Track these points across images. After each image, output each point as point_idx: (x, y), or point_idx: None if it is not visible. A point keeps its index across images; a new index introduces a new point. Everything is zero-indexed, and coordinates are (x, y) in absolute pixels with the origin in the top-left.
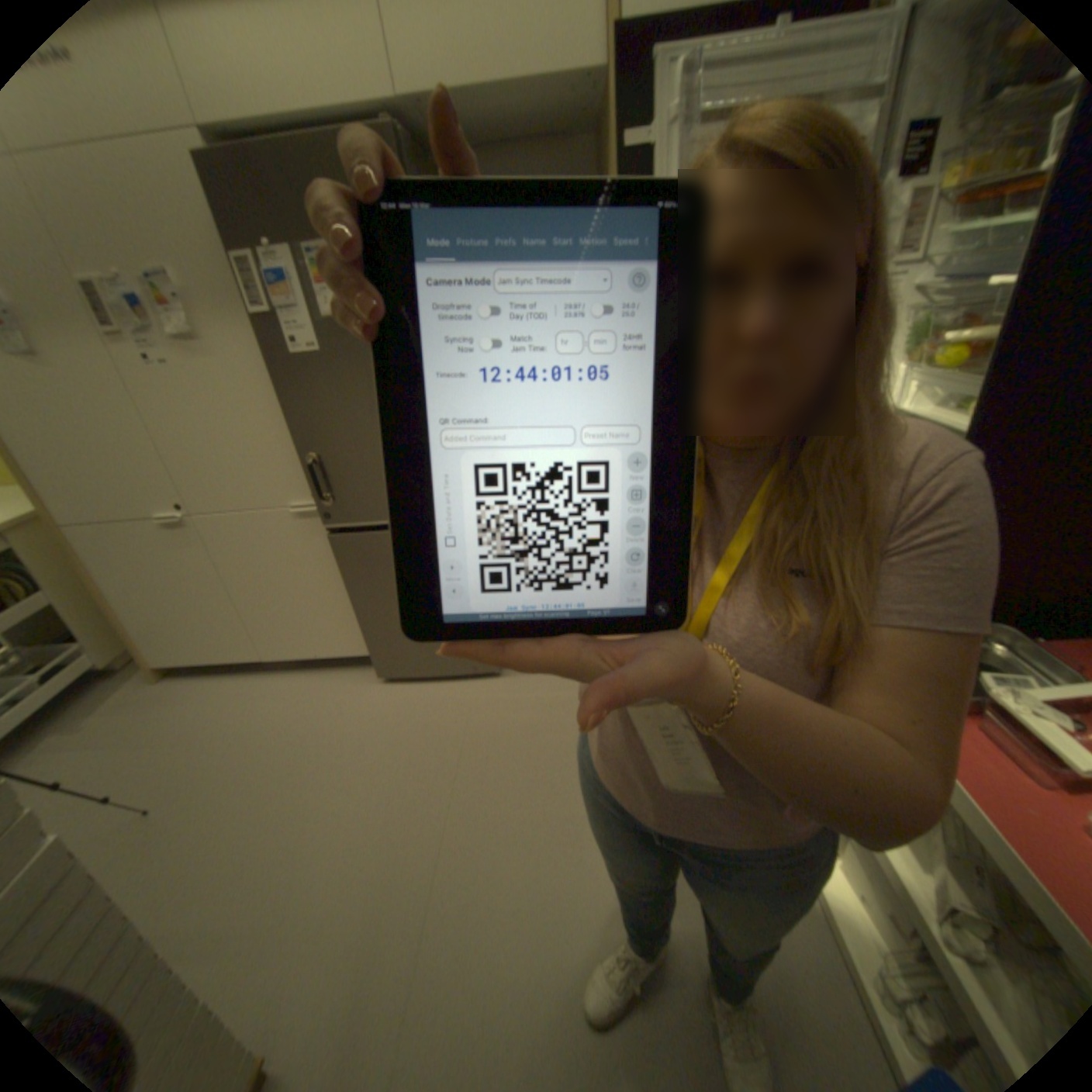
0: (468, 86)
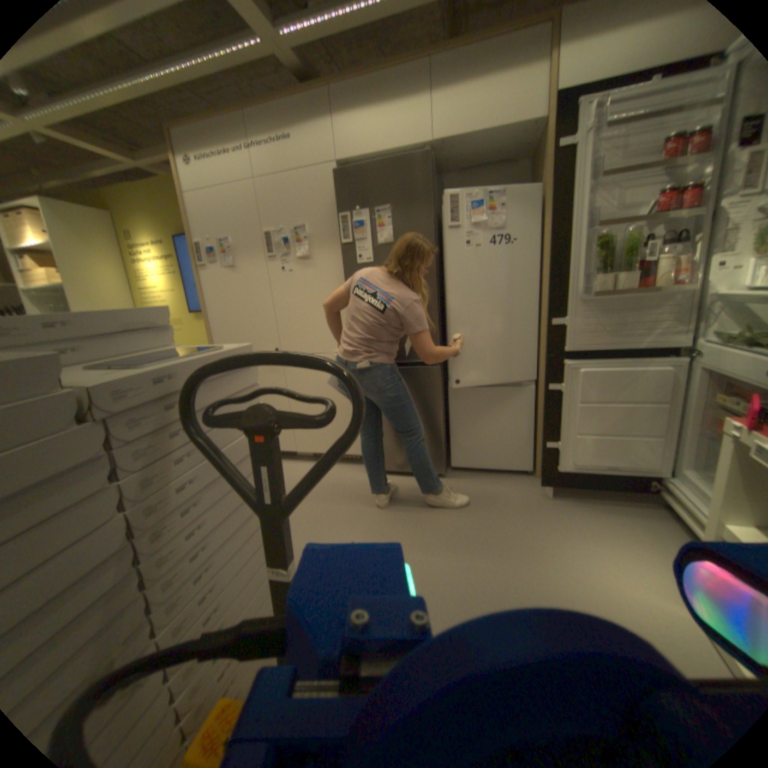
0: (470, 132)
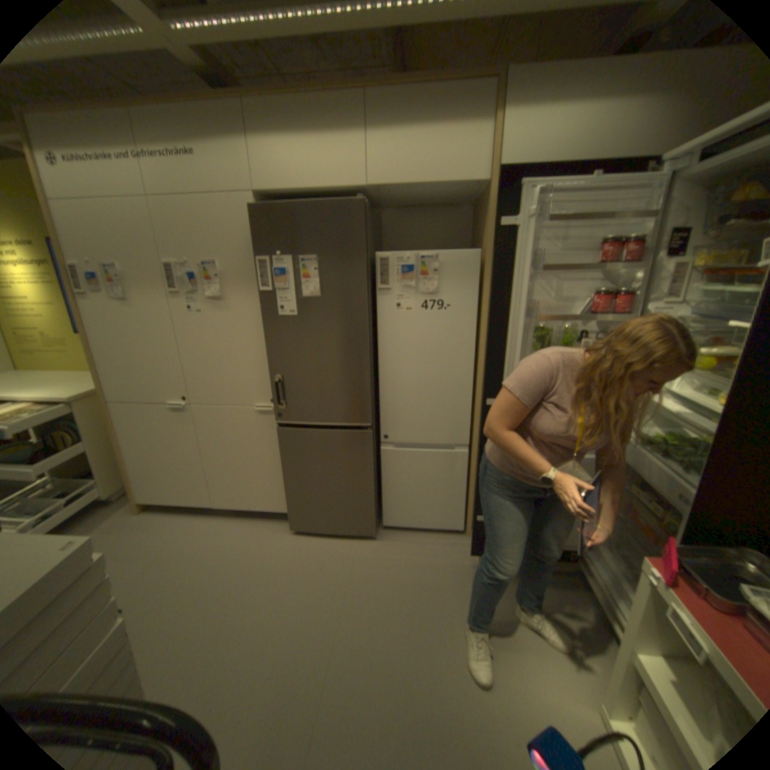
0: (409, 183)
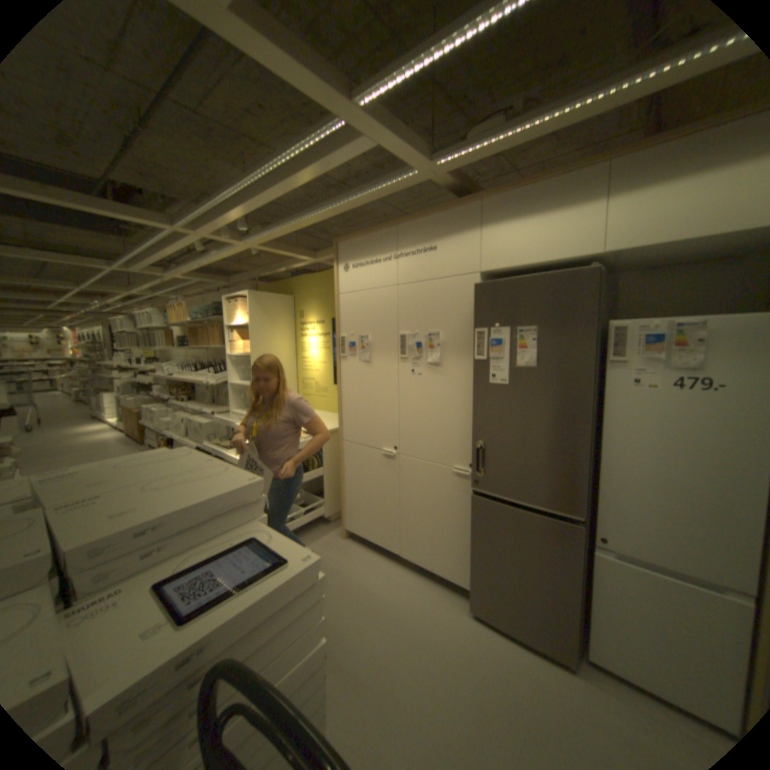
0: (665, 242)
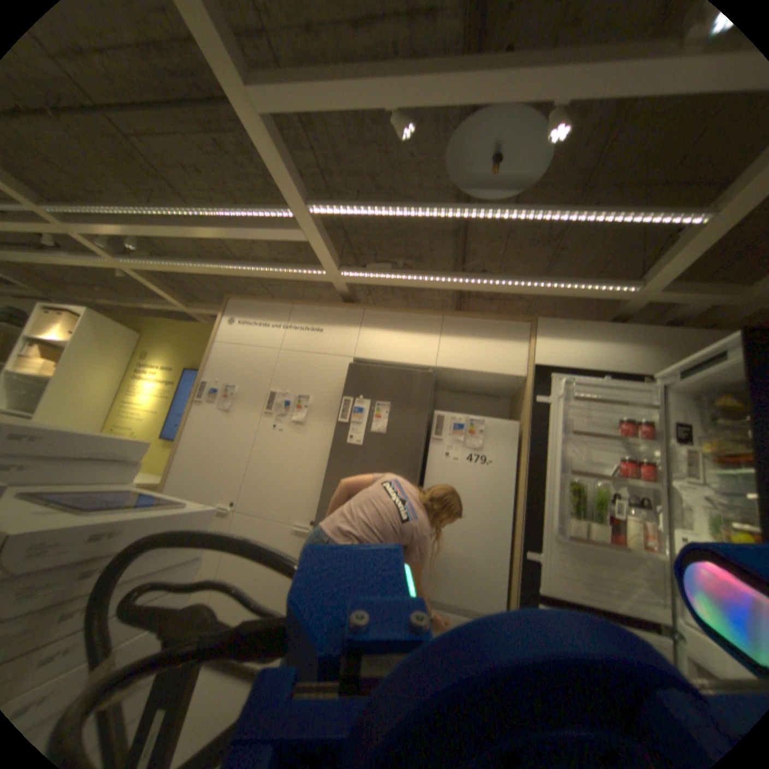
0: (466, 369)
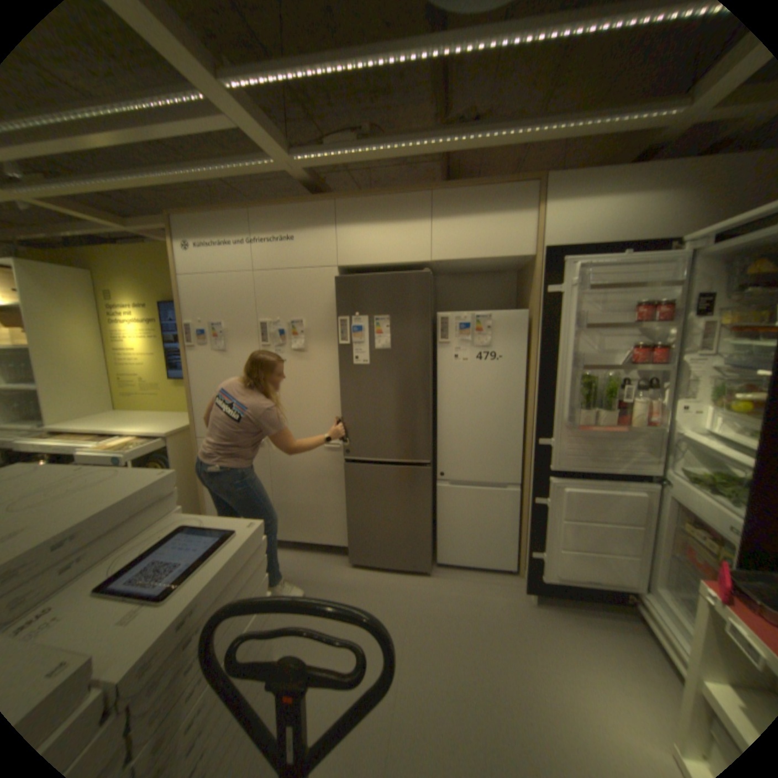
0: (467, 258)
